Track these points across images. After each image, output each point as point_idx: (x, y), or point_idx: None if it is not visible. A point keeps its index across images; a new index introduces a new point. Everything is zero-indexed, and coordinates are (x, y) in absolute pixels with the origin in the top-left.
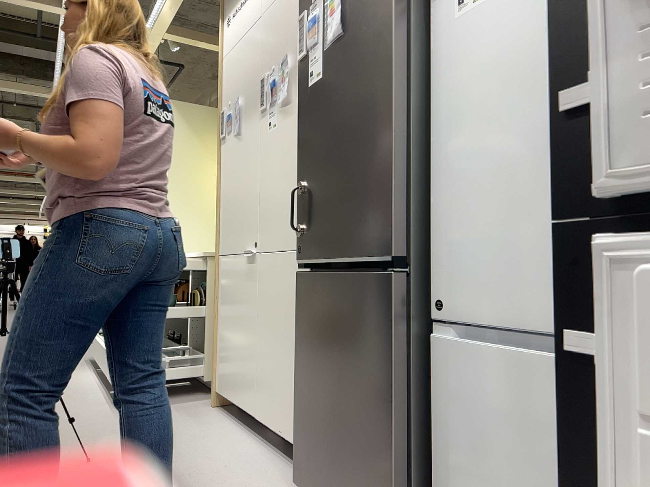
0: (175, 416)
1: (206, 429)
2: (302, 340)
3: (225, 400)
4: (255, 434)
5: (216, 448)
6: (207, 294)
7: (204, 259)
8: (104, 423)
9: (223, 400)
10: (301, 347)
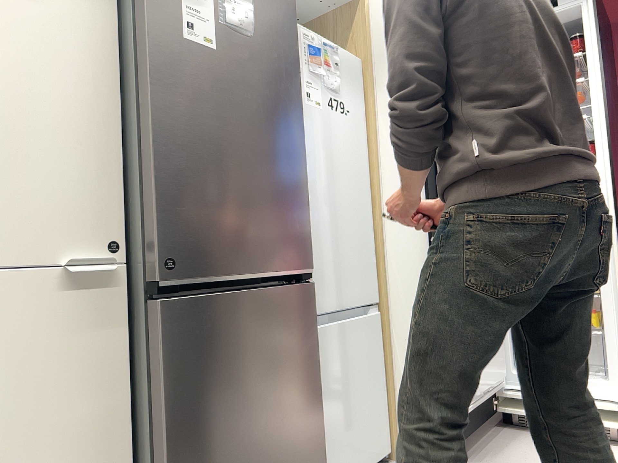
0: None
1: None
2: (183, 399)
3: None
4: None
5: None
6: None
7: None
8: None
9: None
10: (184, 409)
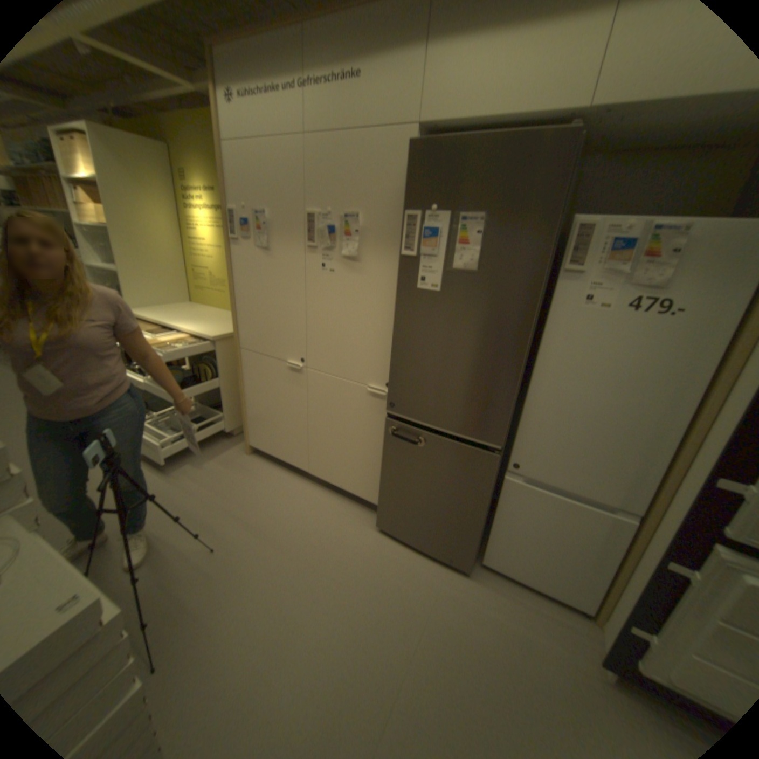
0: (229, 473)
1: (266, 482)
2: (391, 459)
3: (256, 447)
4: (304, 477)
5: (293, 502)
6: (216, 367)
7: (210, 338)
8: (176, 499)
9: (254, 448)
10: (391, 462)
